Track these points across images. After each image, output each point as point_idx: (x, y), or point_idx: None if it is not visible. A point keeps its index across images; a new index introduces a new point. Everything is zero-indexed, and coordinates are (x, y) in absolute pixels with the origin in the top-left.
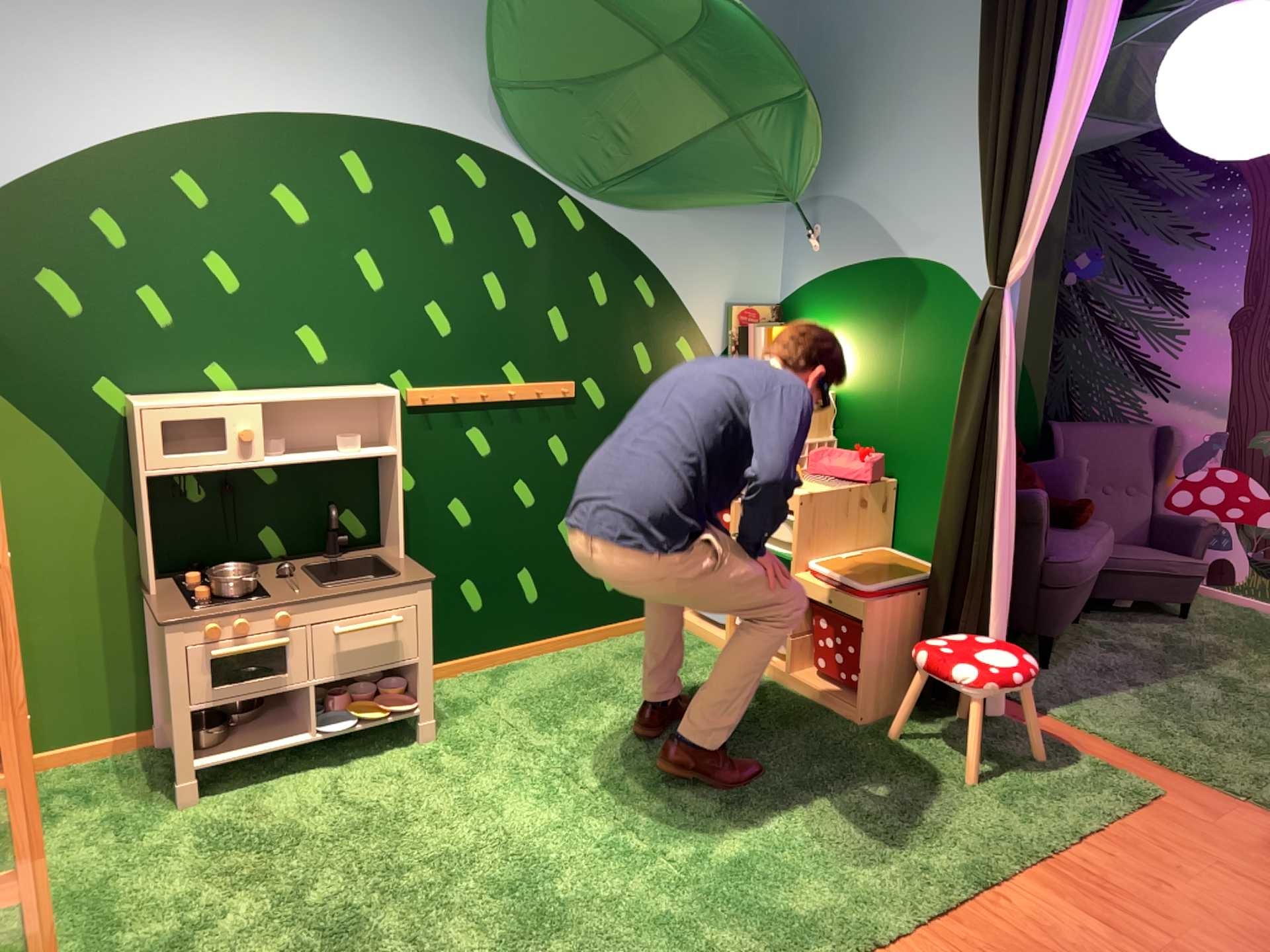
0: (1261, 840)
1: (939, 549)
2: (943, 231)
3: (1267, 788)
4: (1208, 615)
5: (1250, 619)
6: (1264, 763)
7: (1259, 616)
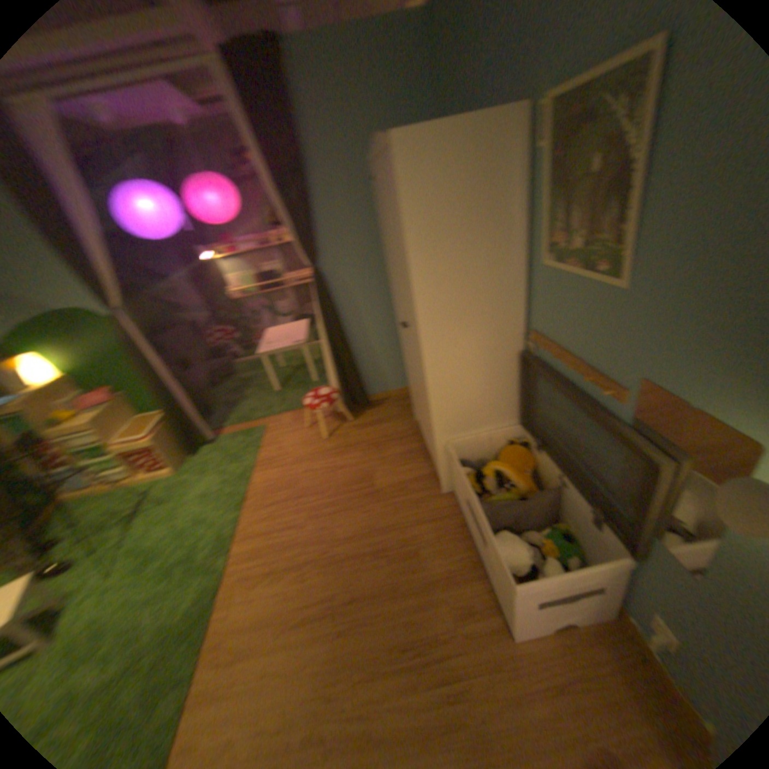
0: (293, 419)
1: (160, 404)
2: (73, 294)
3: (286, 406)
4: (244, 368)
5: (253, 363)
6: (282, 401)
7: (255, 361)
